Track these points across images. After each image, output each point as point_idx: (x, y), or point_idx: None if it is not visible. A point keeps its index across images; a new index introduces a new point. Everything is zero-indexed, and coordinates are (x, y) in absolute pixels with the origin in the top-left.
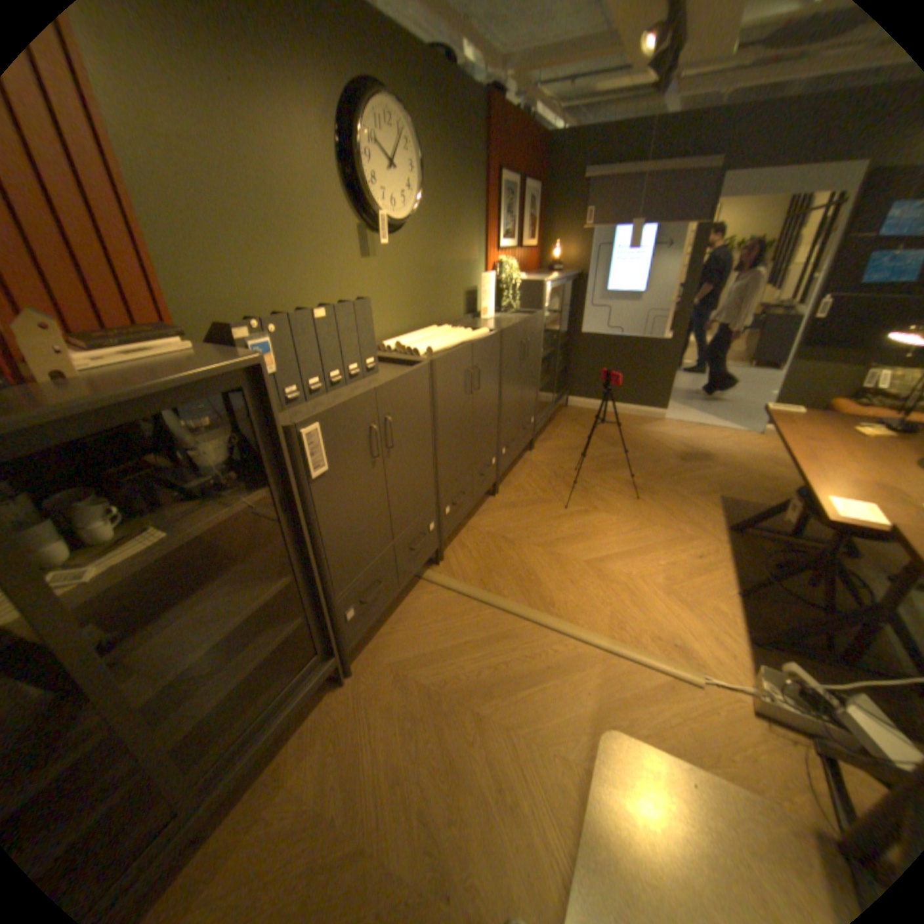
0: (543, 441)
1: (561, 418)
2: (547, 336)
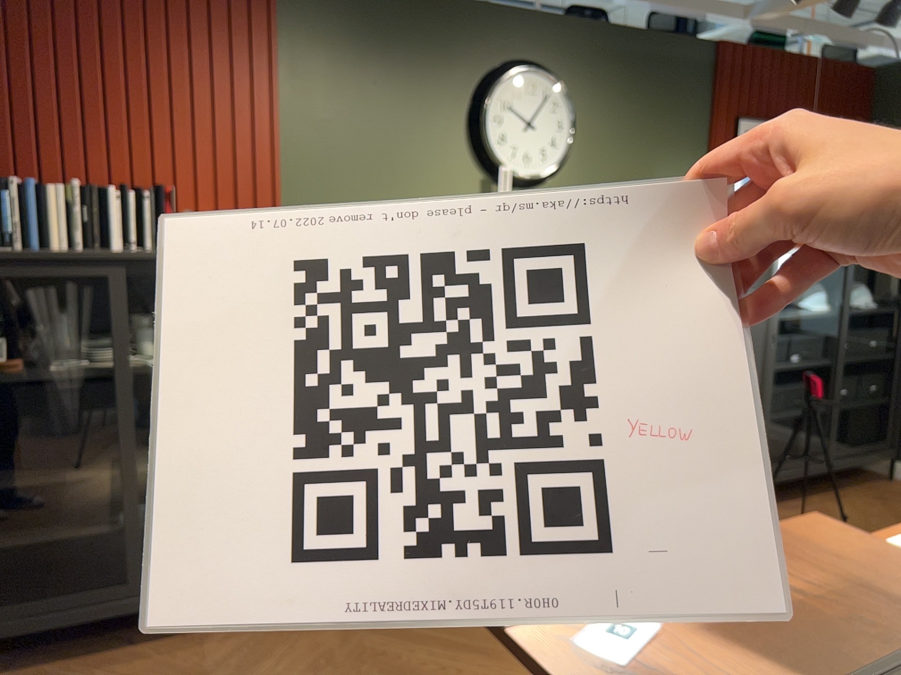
0: (789, 508)
1: (862, 491)
2: (811, 338)
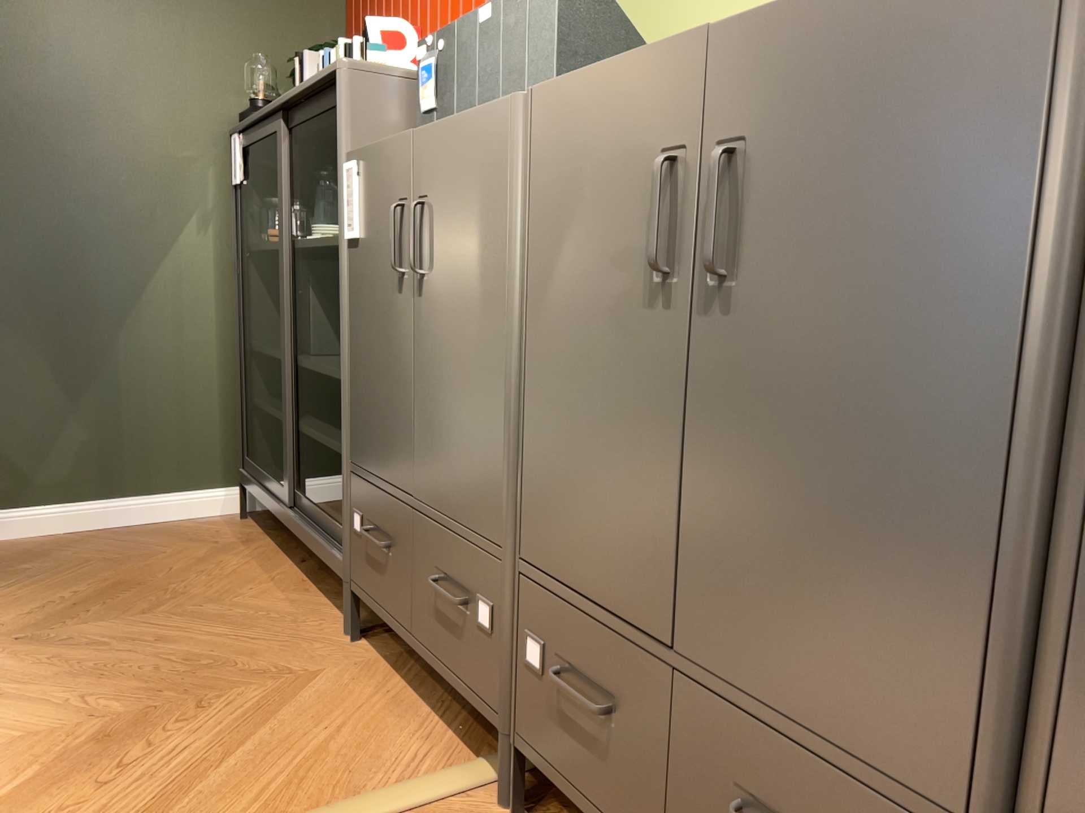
0: None
1: None
2: None
